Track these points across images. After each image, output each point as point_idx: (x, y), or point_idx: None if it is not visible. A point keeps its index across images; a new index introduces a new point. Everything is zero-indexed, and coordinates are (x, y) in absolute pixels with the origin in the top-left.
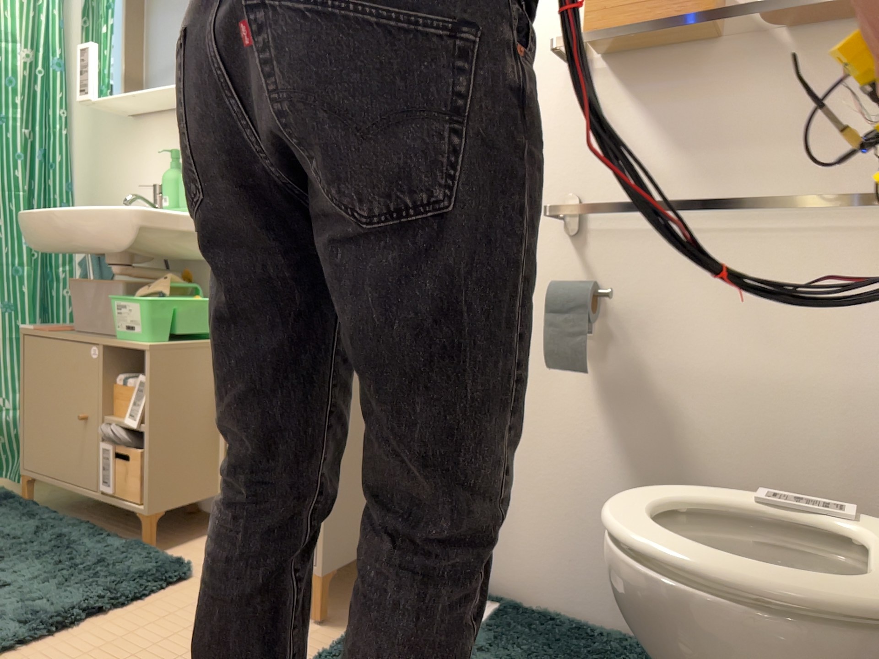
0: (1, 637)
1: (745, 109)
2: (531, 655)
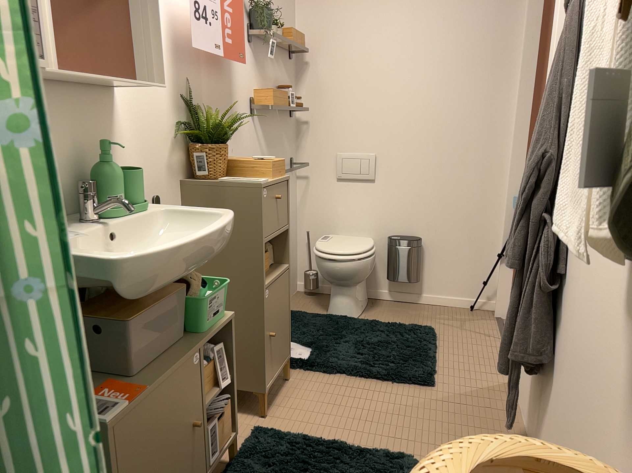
0: (374, 449)
1: (275, 134)
2: (303, 330)
